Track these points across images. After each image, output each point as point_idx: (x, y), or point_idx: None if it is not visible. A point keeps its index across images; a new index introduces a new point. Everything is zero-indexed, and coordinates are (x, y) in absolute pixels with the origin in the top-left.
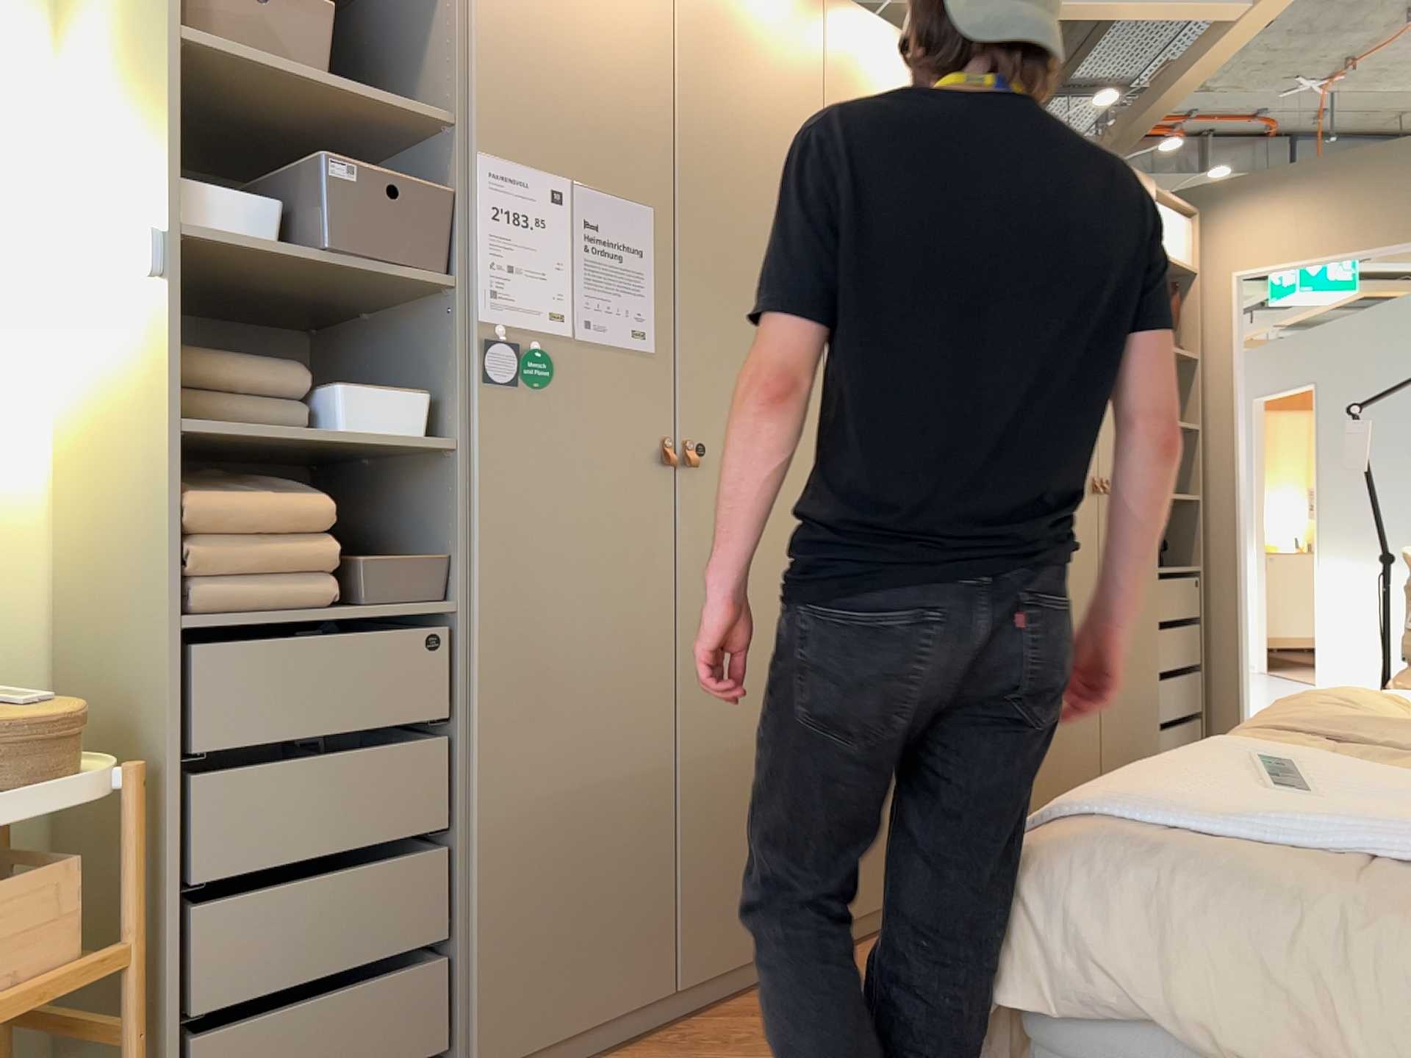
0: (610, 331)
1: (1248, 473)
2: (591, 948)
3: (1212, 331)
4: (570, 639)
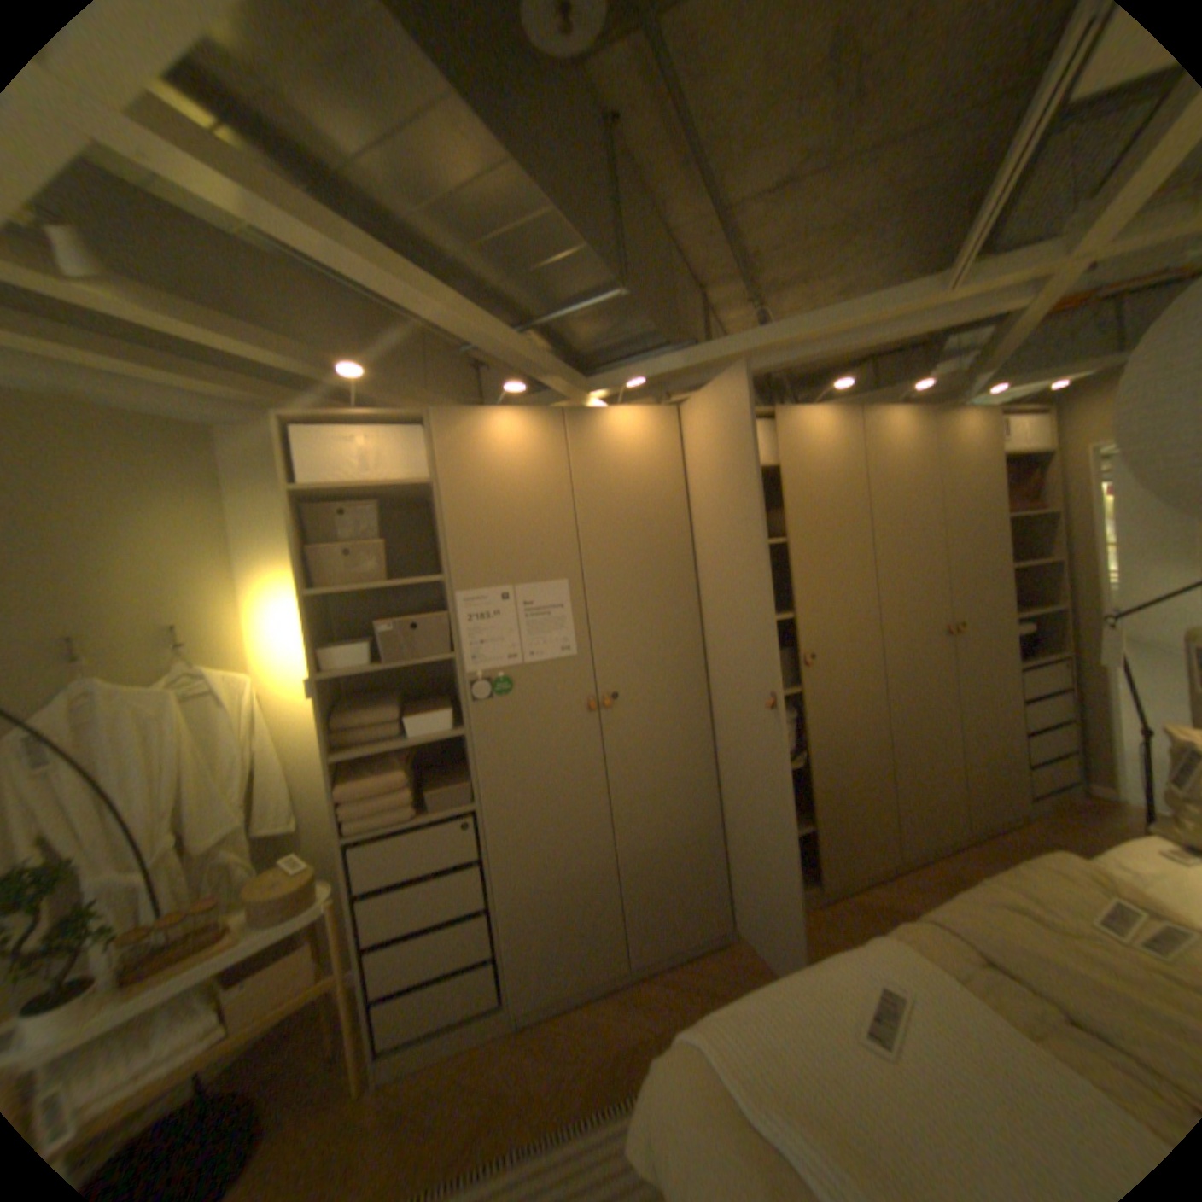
0: (547, 653)
1: (1110, 588)
2: (572, 954)
3: (1073, 489)
4: (541, 810)
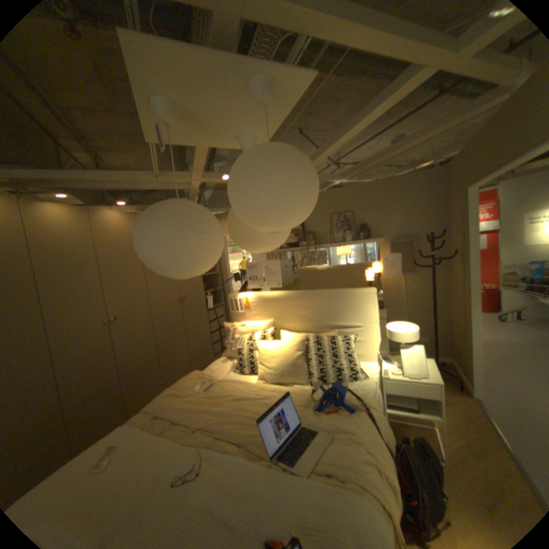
0: None
1: (231, 281)
2: None
3: None
4: None
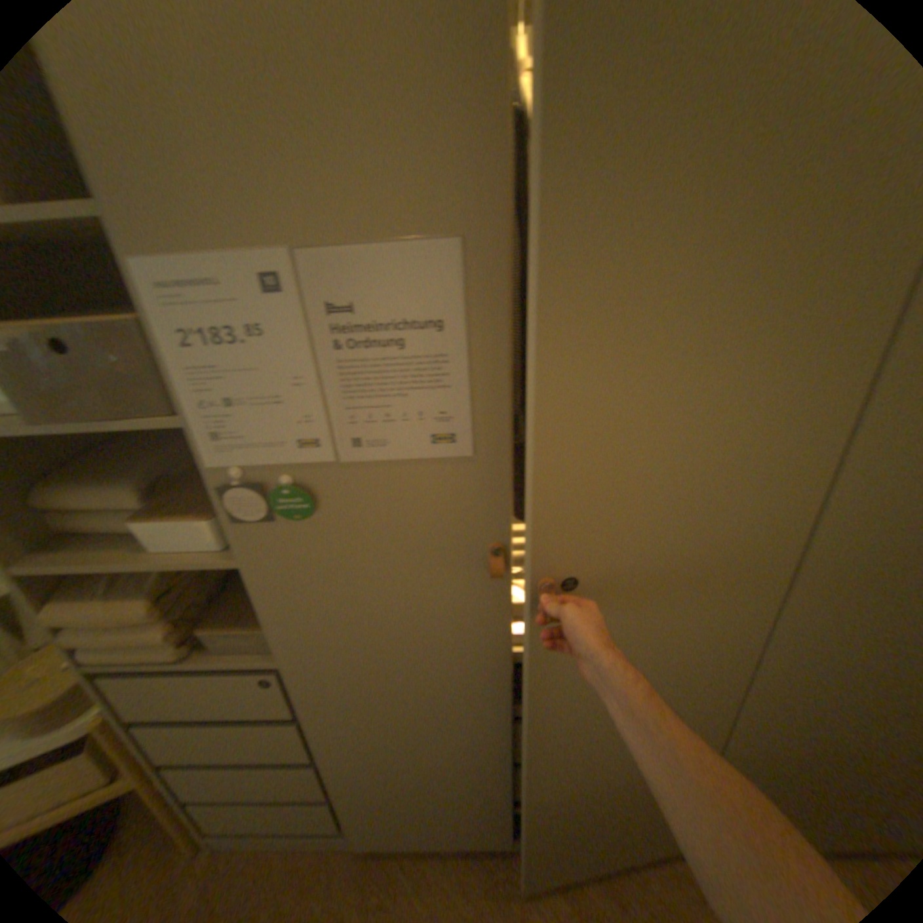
0: (396, 445)
1: None
2: (434, 825)
3: None
4: (387, 693)
